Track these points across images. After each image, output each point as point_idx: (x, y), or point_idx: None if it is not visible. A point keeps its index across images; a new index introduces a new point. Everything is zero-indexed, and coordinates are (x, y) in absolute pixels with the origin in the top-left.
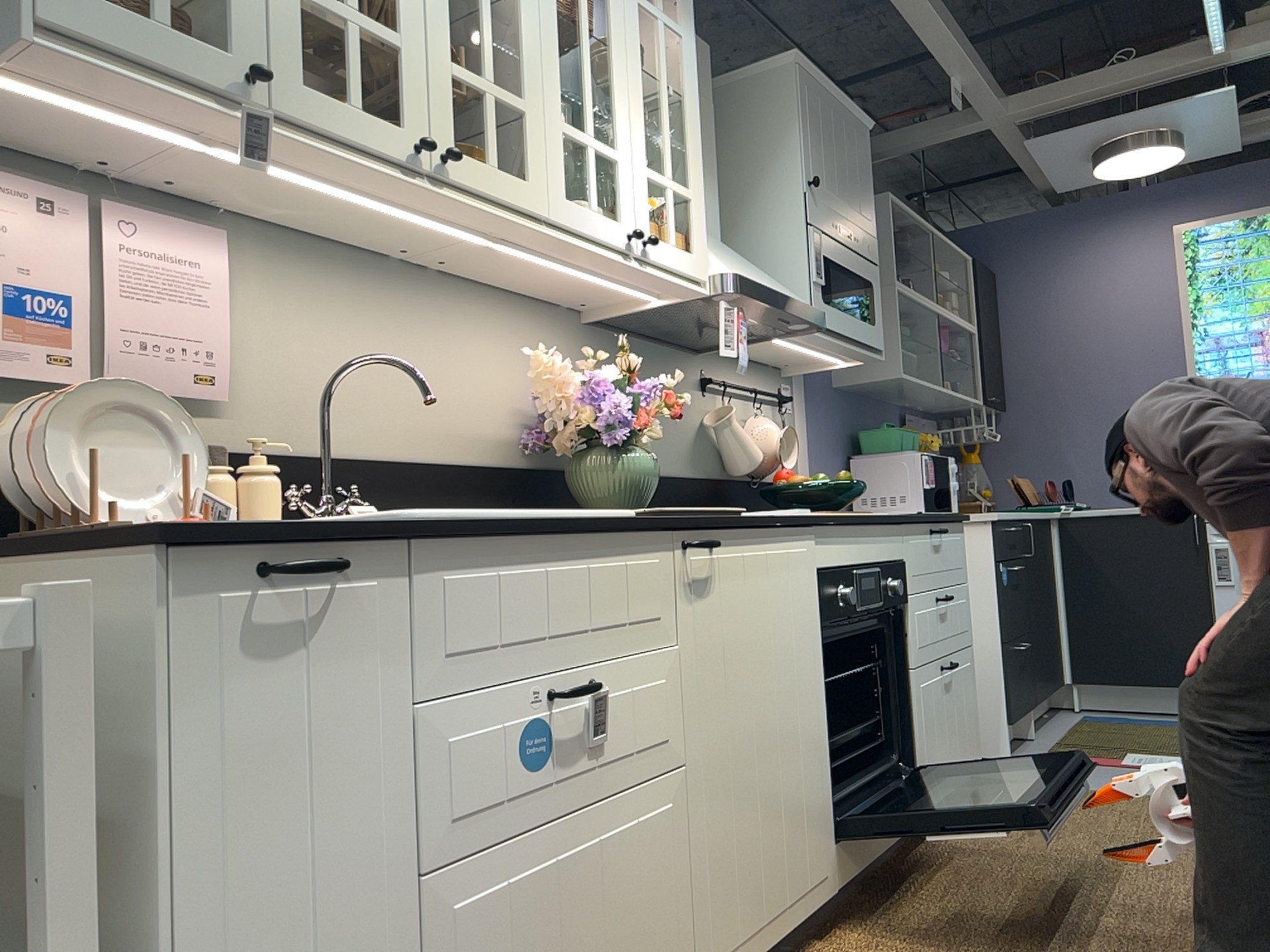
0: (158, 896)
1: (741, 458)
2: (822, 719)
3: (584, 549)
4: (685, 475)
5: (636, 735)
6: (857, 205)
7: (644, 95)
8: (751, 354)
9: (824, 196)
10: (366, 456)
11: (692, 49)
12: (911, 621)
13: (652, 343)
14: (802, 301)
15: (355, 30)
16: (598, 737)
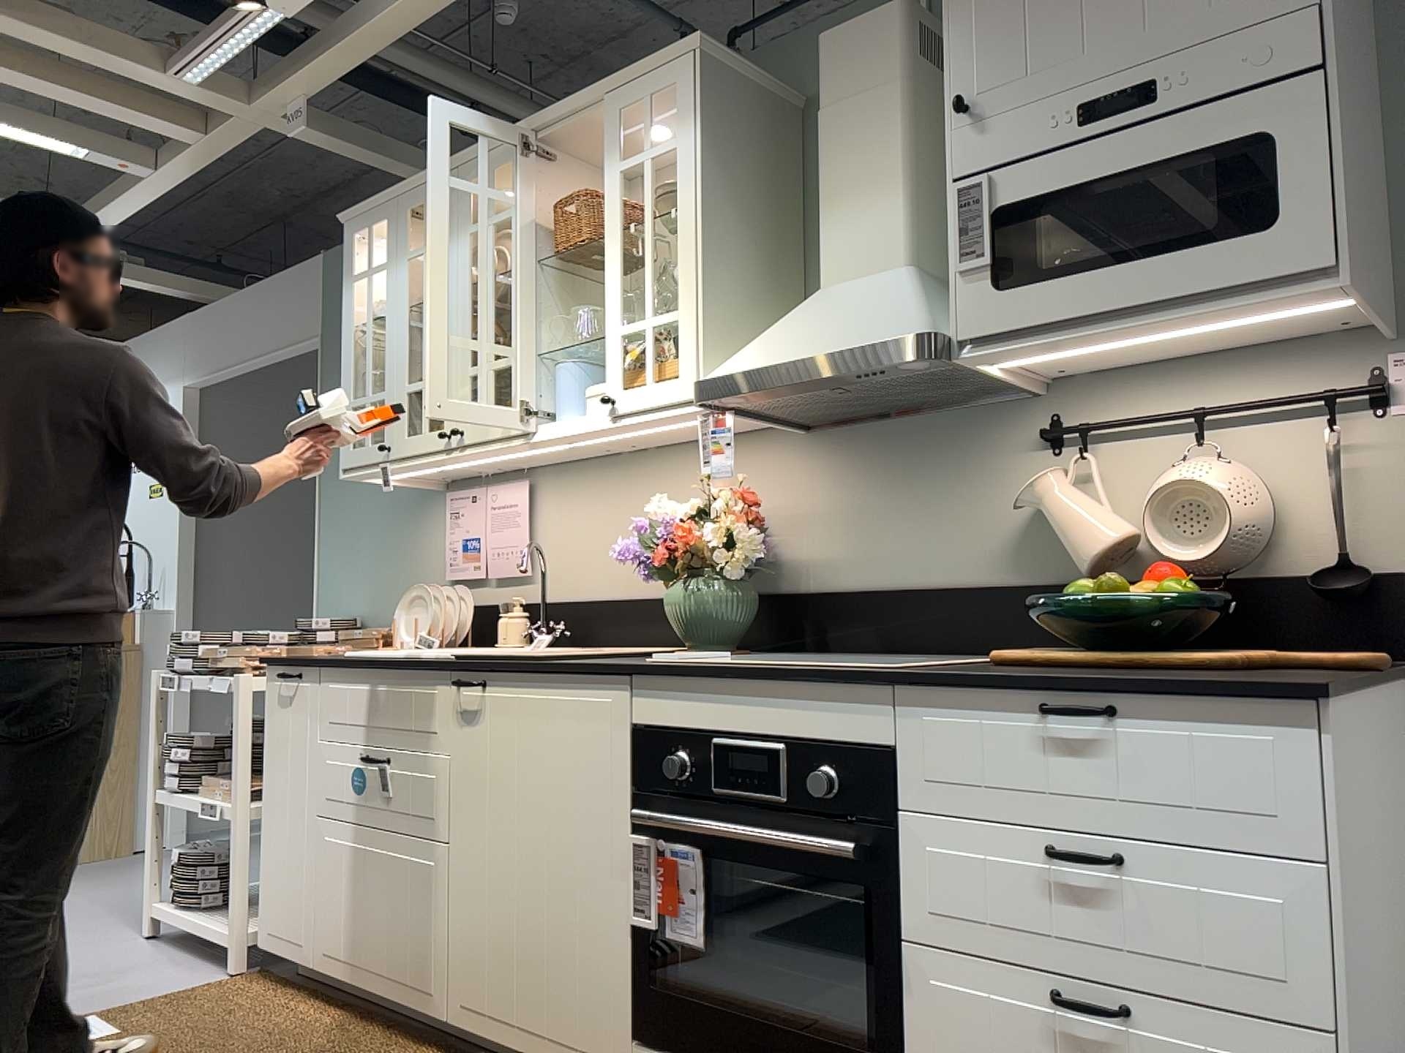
0: (264, 776)
1: (1072, 549)
2: (617, 891)
3: (391, 677)
4: (984, 583)
5: (412, 803)
6: (1178, 6)
7: (619, 258)
8: (1175, 352)
9: (1013, 95)
10: (600, 597)
11: (687, 149)
12: (903, 856)
13: (921, 415)
14: (874, 337)
15: (425, 390)
16: (386, 792)
